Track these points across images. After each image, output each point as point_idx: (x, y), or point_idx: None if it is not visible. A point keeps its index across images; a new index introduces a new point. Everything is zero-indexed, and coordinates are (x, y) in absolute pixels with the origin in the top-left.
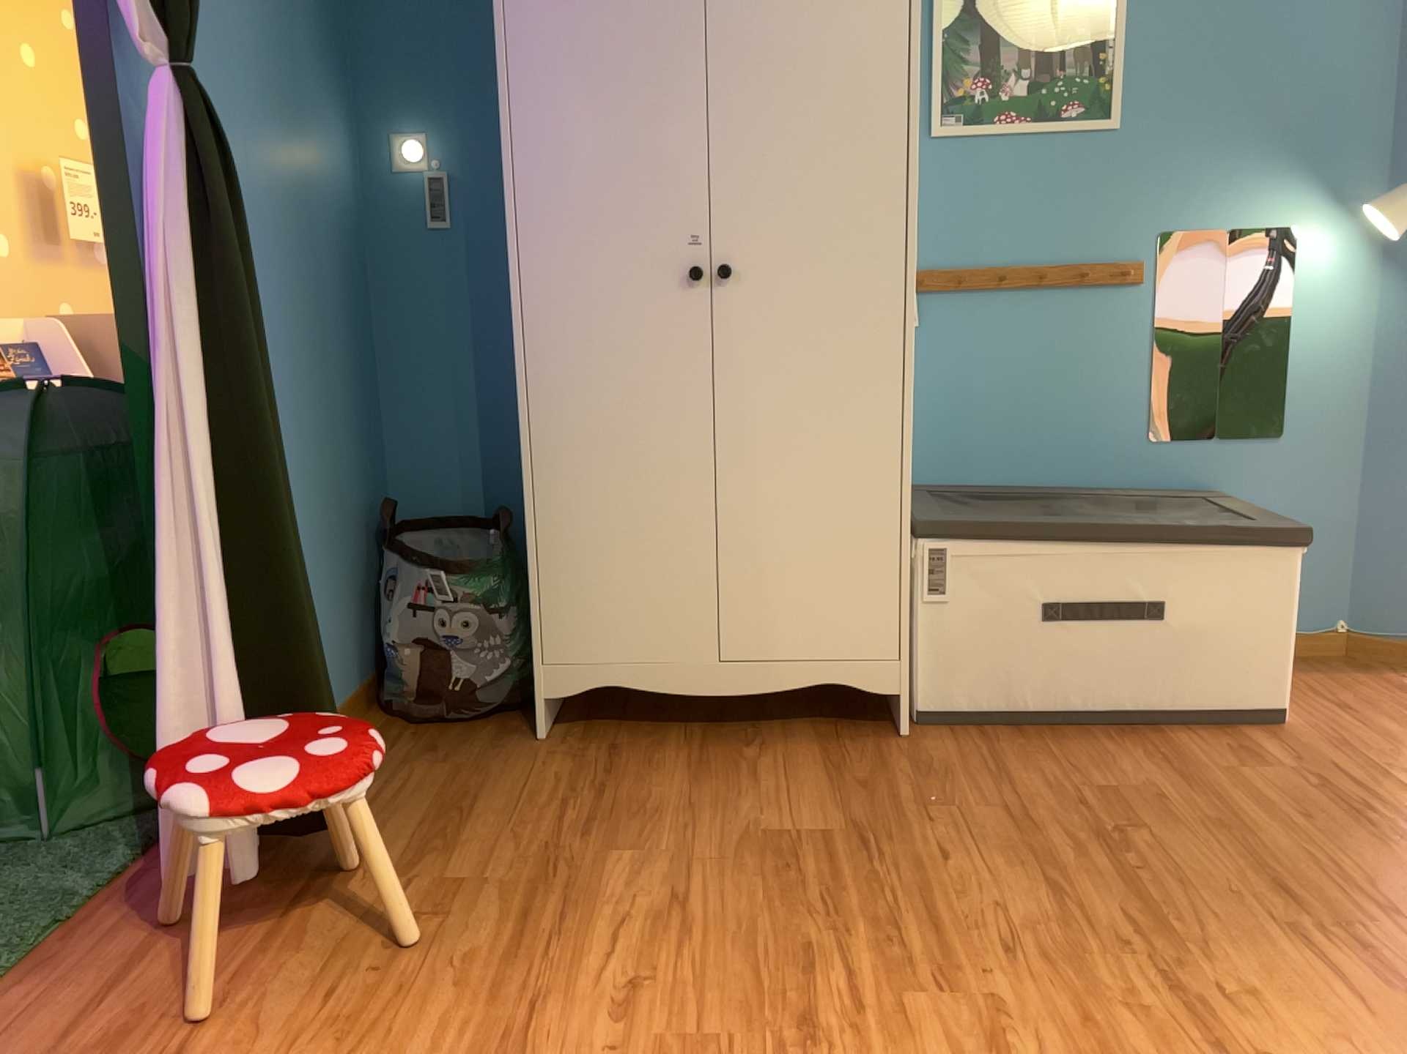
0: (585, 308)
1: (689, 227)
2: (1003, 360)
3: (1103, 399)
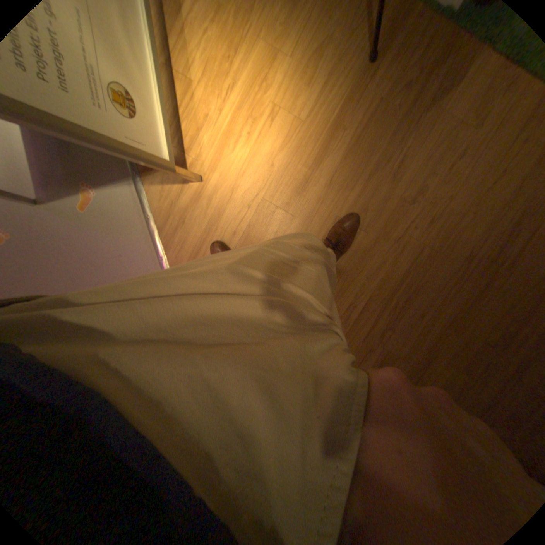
0: None
1: None
2: None
3: None
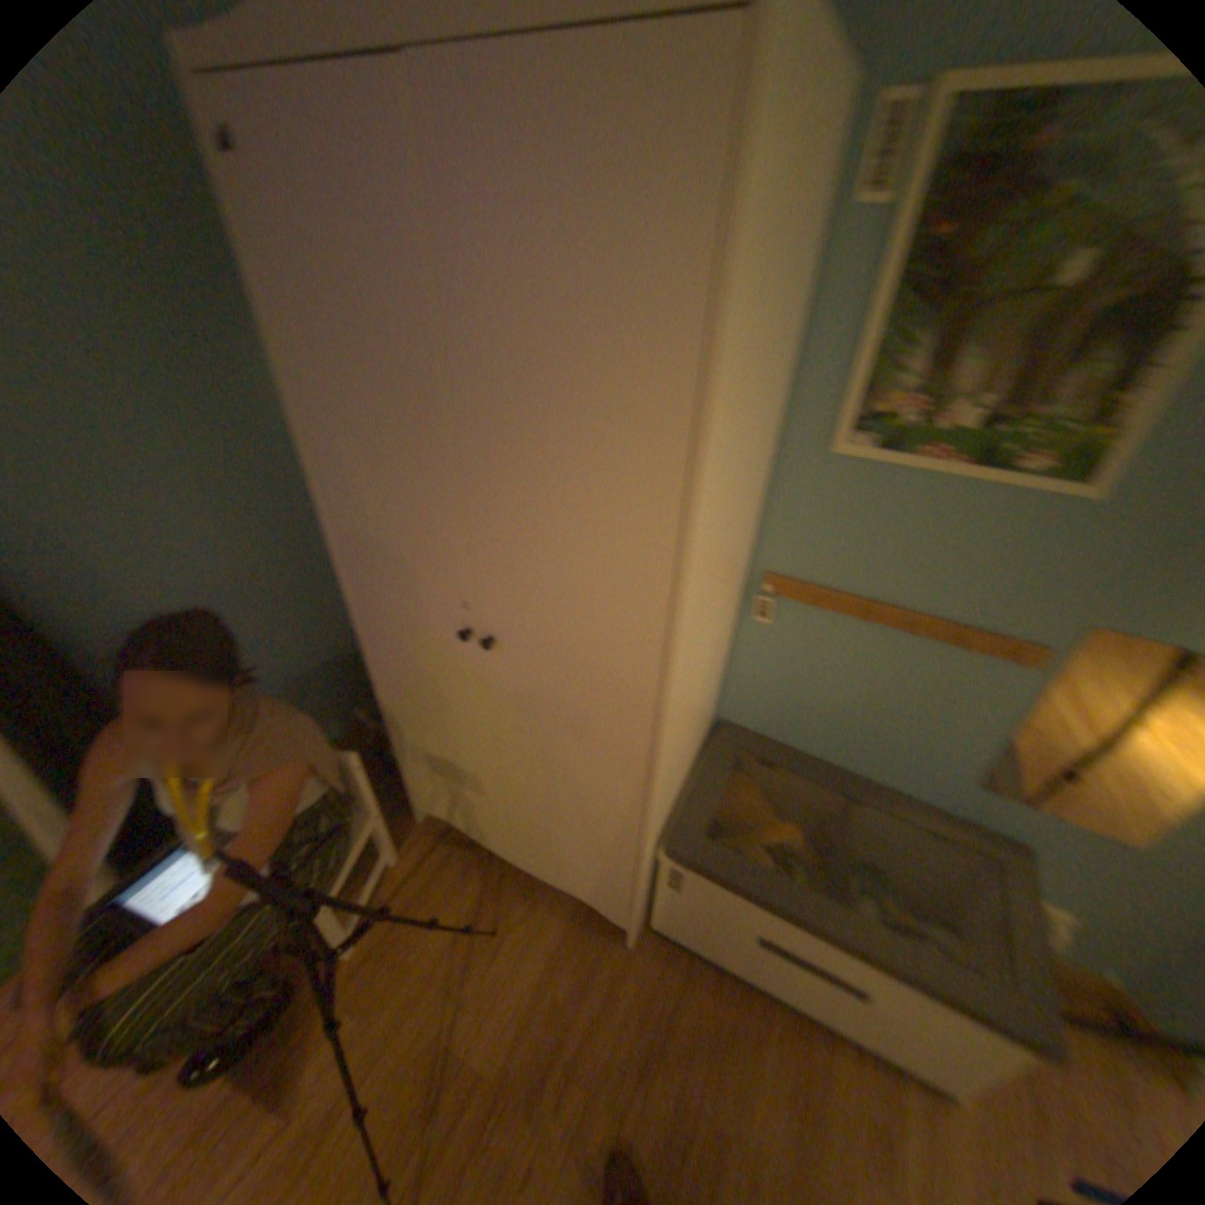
0: (394, 623)
1: (460, 595)
2: (847, 675)
3: (943, 741)
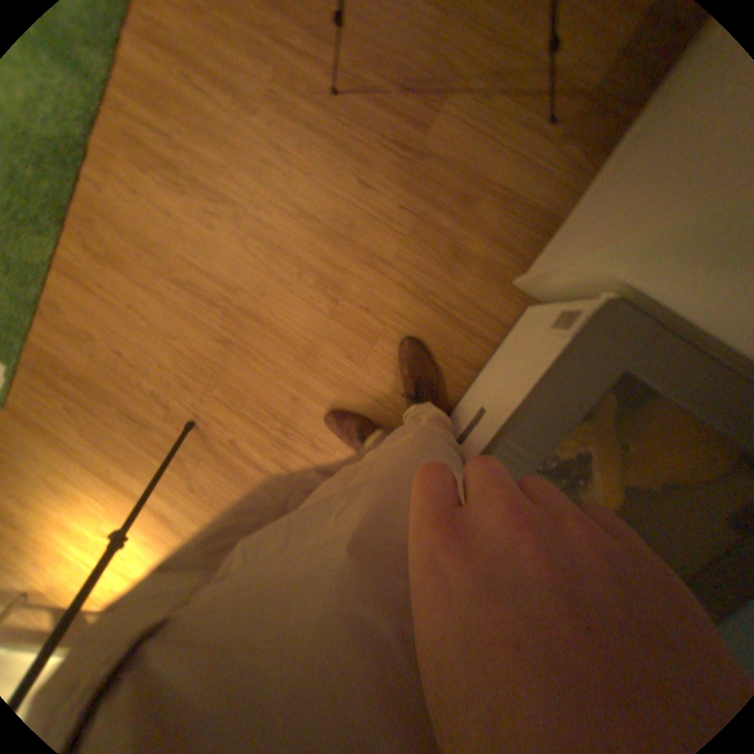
0: None
1: None
2: None
3: None
